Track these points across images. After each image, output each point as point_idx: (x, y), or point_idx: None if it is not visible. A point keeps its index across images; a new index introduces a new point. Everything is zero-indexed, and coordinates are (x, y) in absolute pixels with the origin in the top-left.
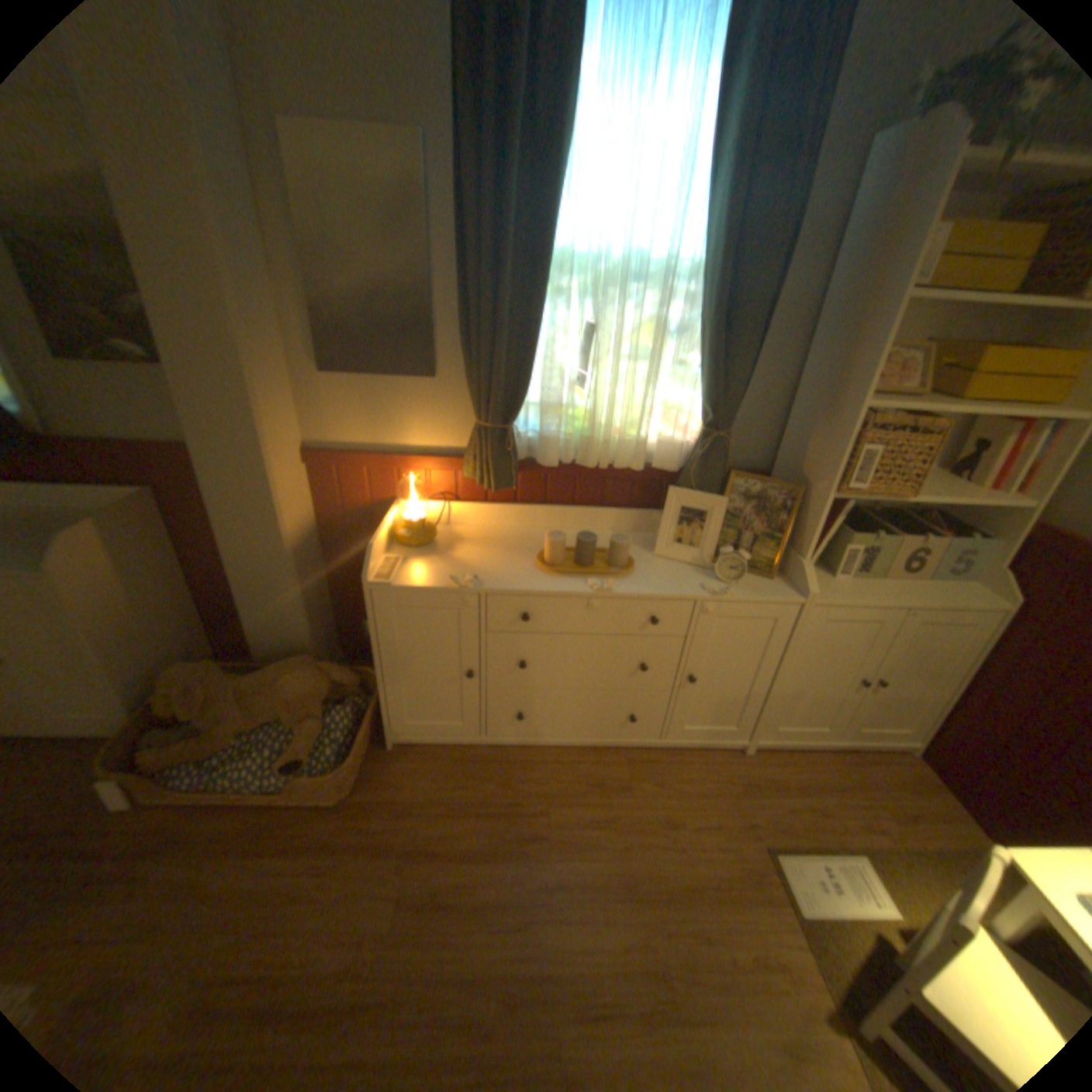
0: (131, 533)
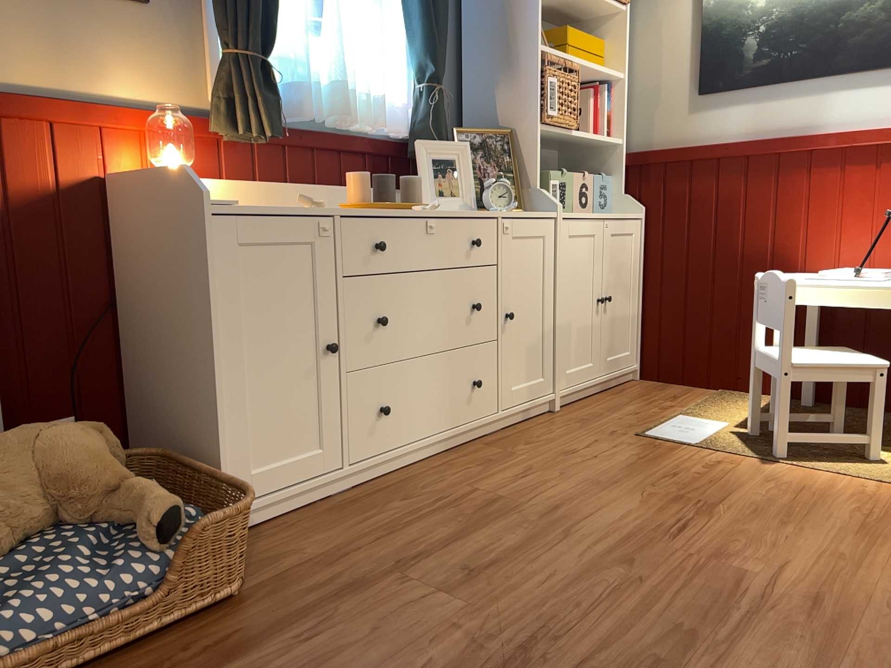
0: None
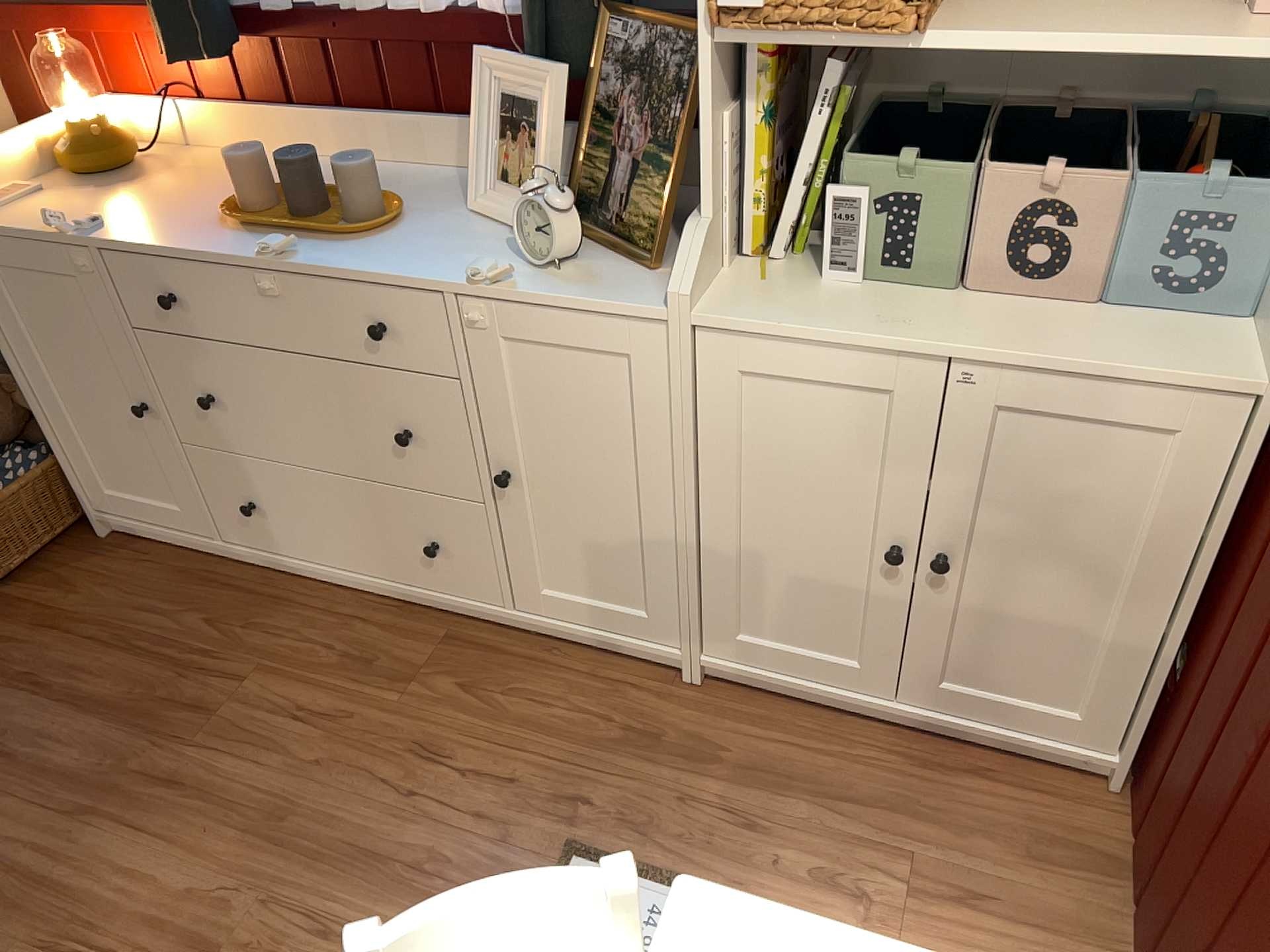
0: None
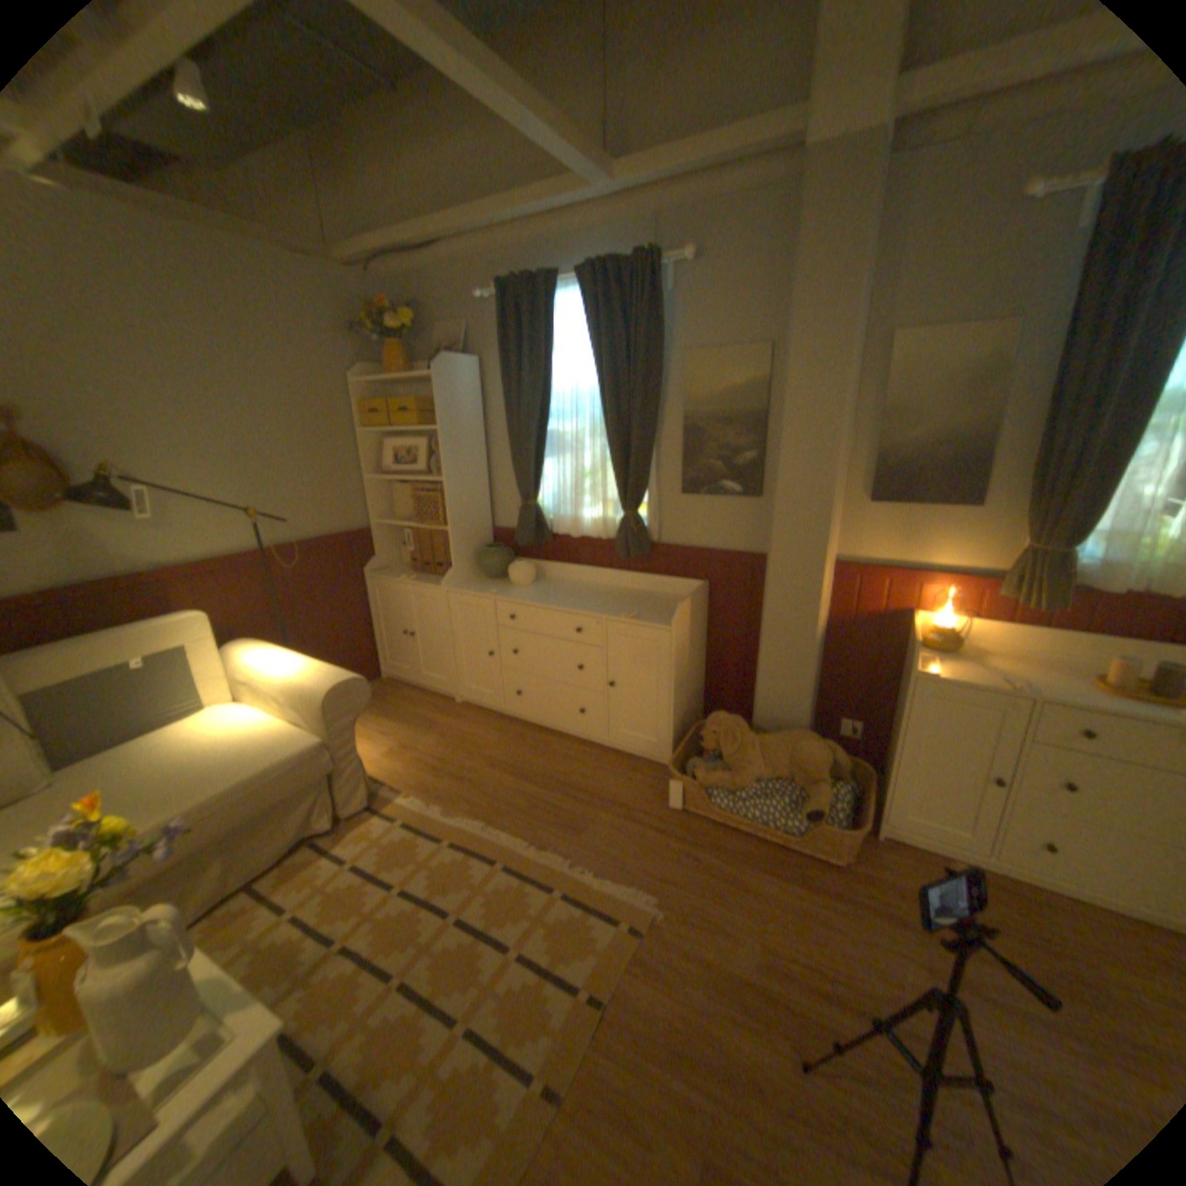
0: (696, 612)
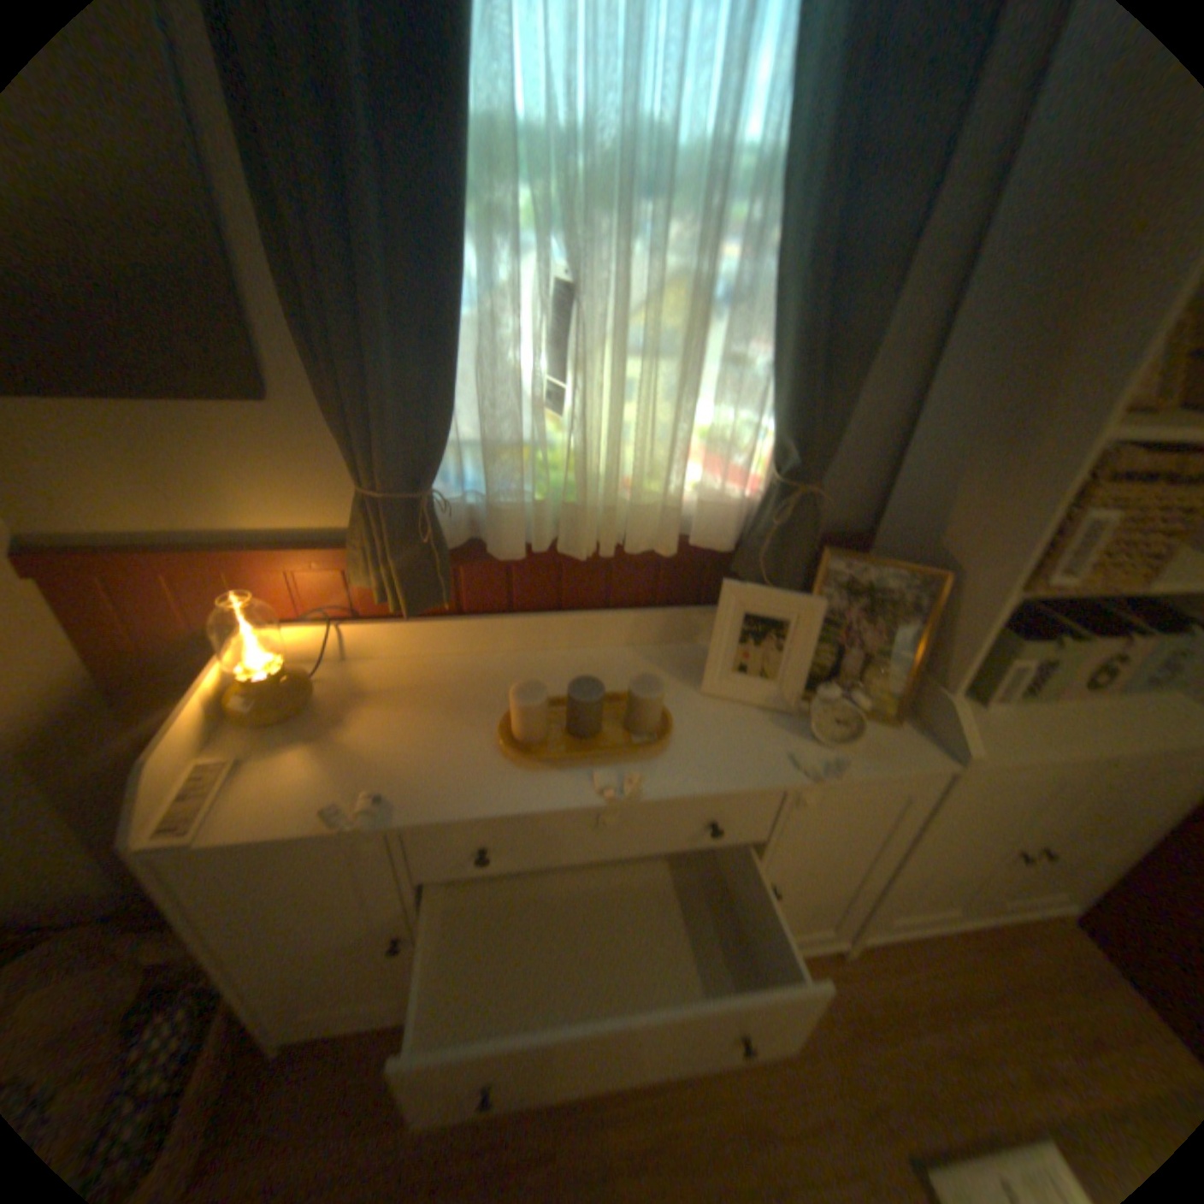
0: None
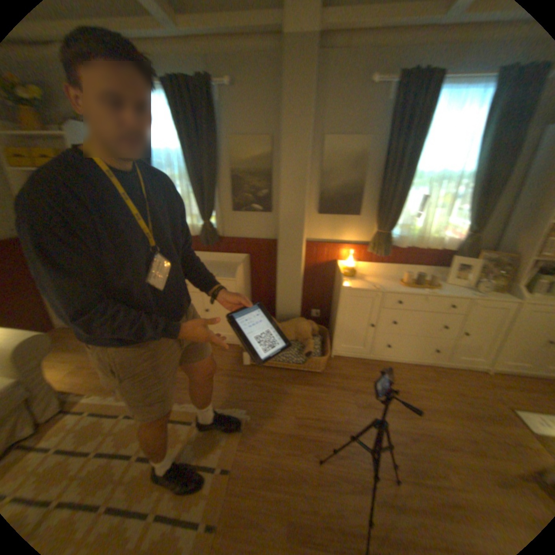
0: (246, 269)
